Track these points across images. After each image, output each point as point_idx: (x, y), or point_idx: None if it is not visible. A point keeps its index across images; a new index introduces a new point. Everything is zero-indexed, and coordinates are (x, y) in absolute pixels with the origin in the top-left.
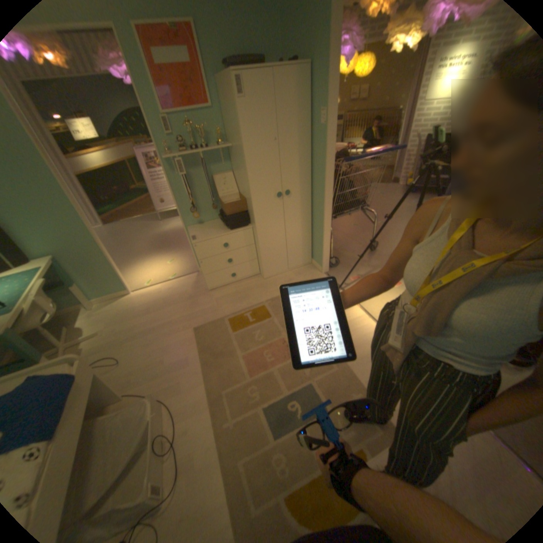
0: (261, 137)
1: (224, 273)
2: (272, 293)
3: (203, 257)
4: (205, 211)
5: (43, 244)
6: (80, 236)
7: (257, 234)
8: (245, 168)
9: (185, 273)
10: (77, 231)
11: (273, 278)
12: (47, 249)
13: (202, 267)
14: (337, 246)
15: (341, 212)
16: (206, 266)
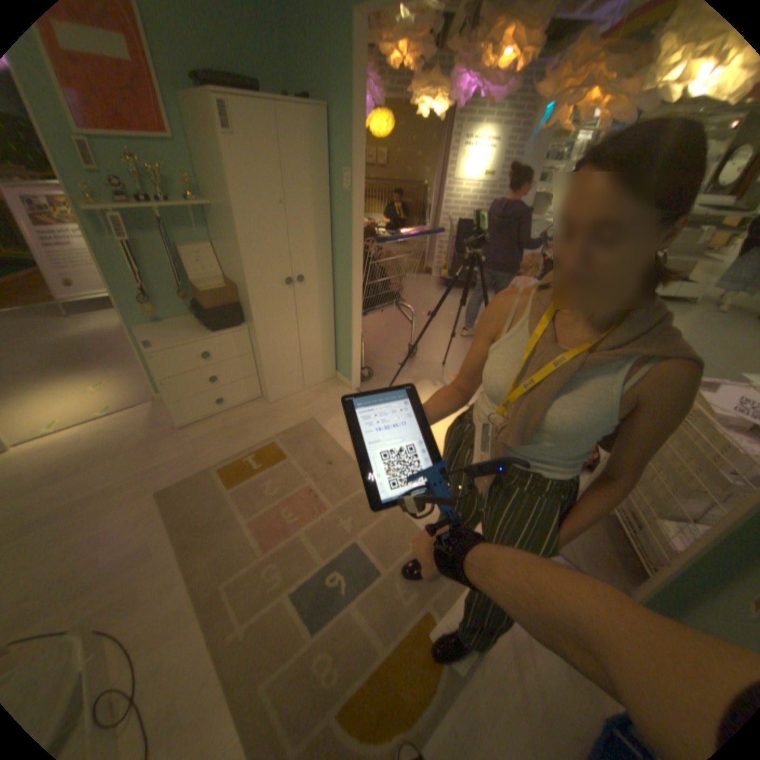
0: (260, 196)
1: (202, 399)
2: (284, 424)
3: (164, 376)
4: (163, 301)
5: None
6: None
7: (257, 337)
8: (235, 239)
9: (127, 405)
10: None
11: (283, 401)
12: None
13: (163, 392)
14: (367, 353)
15: (368, 309)
16: (170, 390)
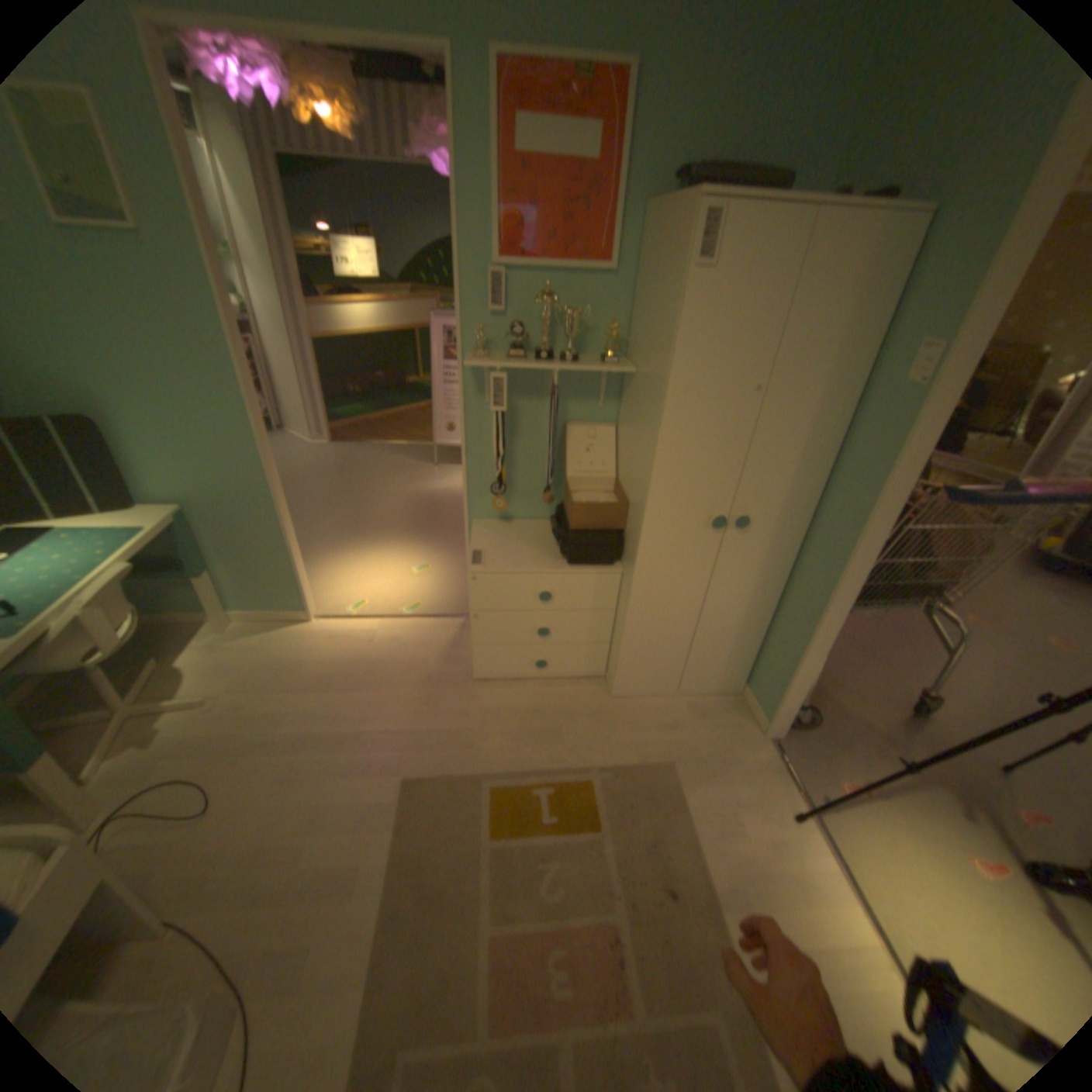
0: (726, 376)
1: (521, 654)
2: (622, 753)
3: (484, 609)
4: (525, 496)
5: (173, 481)
6: (248, 482)
7: (632, 597)
8: (655, 439)
9: (439, 612)
10: (244, 471)
11: (635, 704)
12: (177, 492)
13: (475, 628)
14: None
15: None
16: (484, 628)
